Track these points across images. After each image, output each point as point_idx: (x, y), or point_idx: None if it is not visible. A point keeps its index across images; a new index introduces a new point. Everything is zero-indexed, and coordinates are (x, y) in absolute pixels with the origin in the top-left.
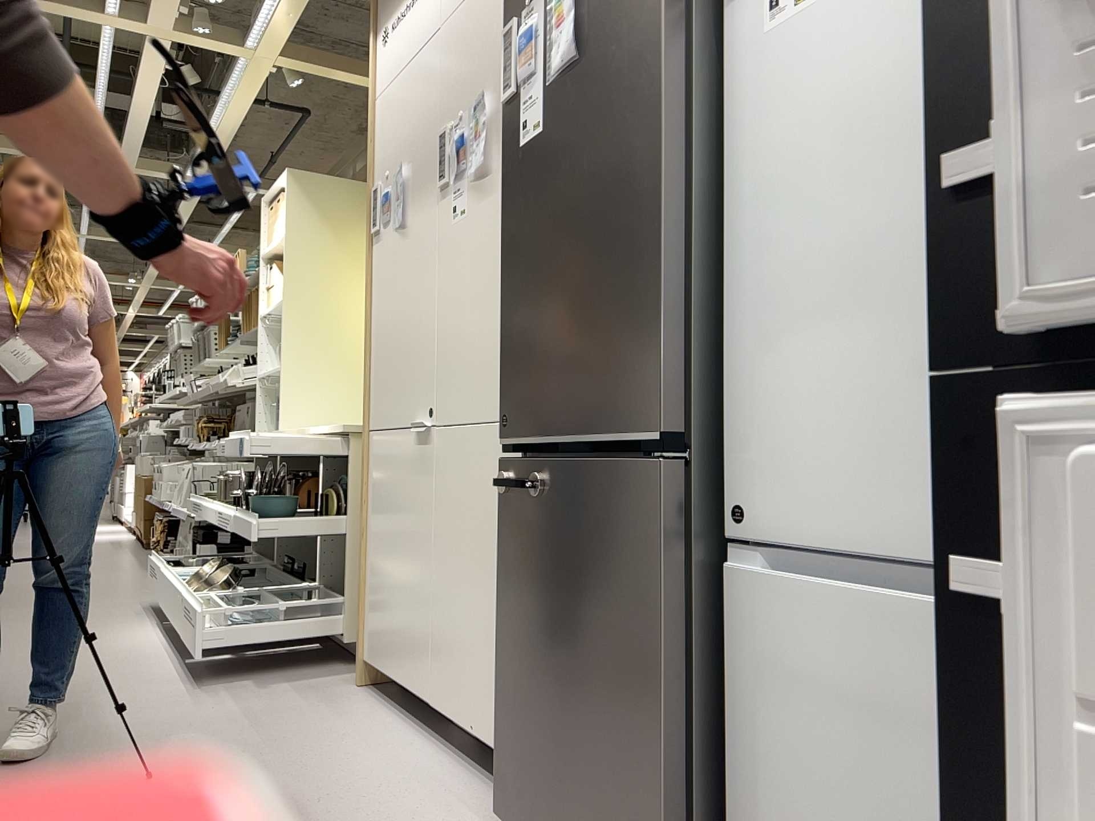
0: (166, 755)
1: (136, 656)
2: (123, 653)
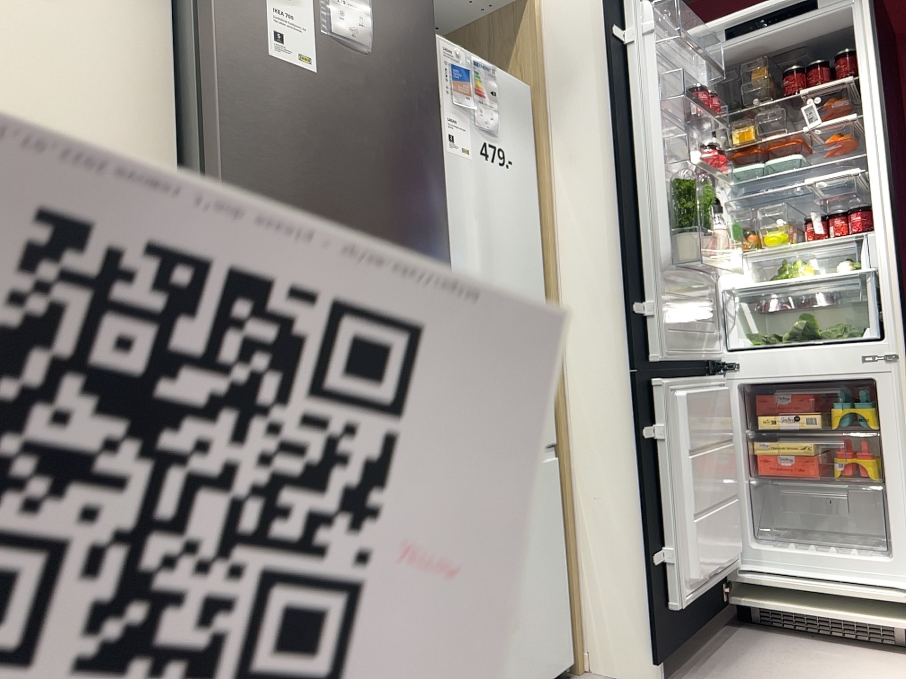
0: None
1: None
2: None
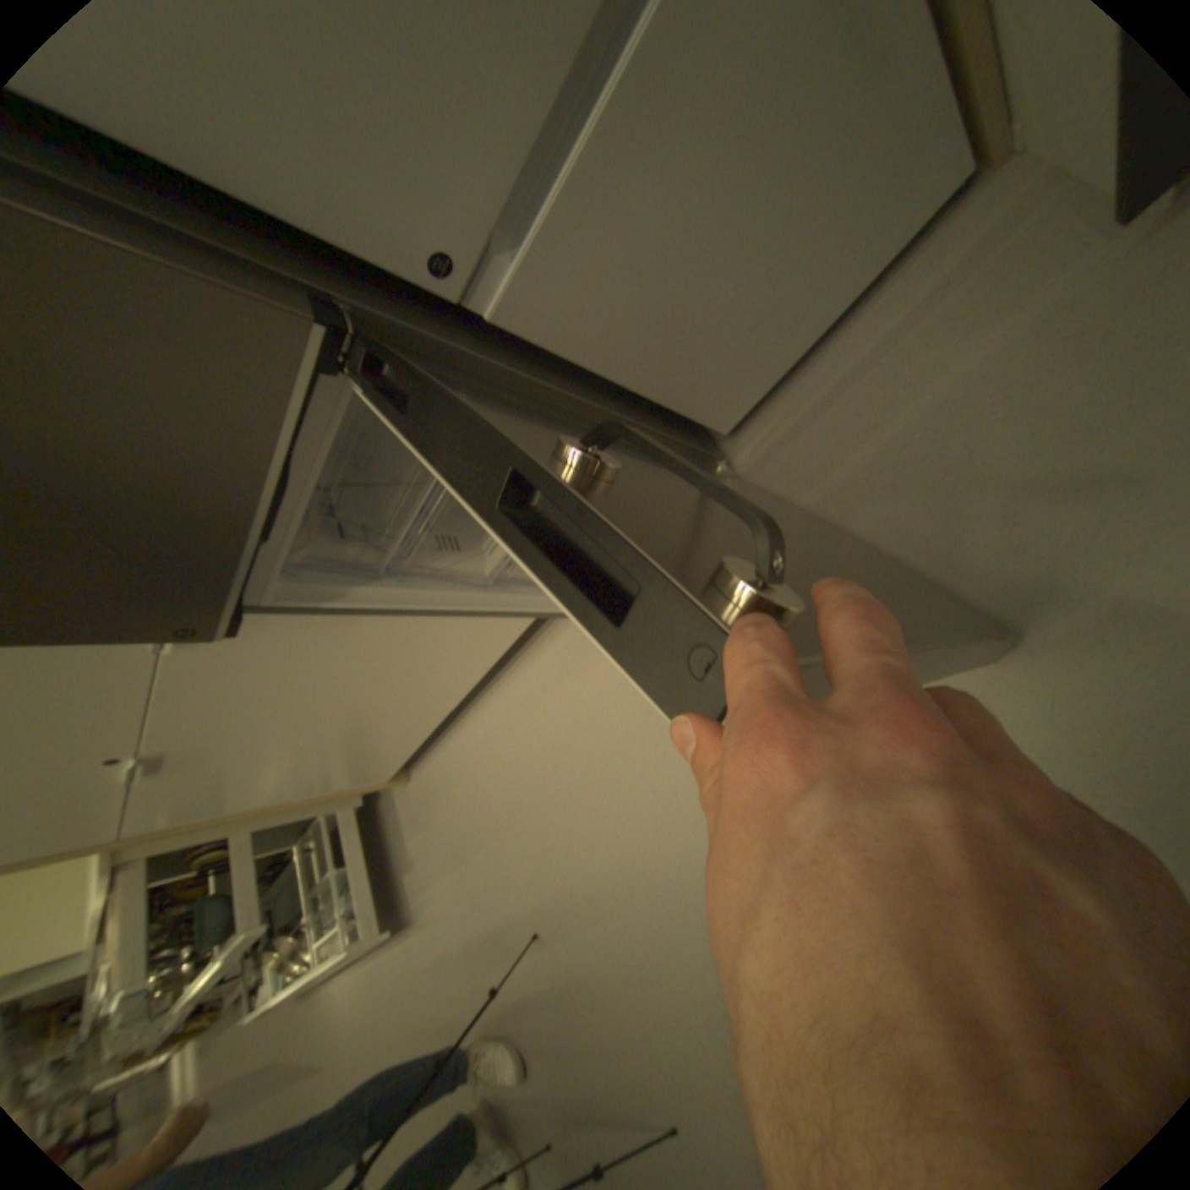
0: (503, 925)
1: (374, 988)
2: (369, 1002)
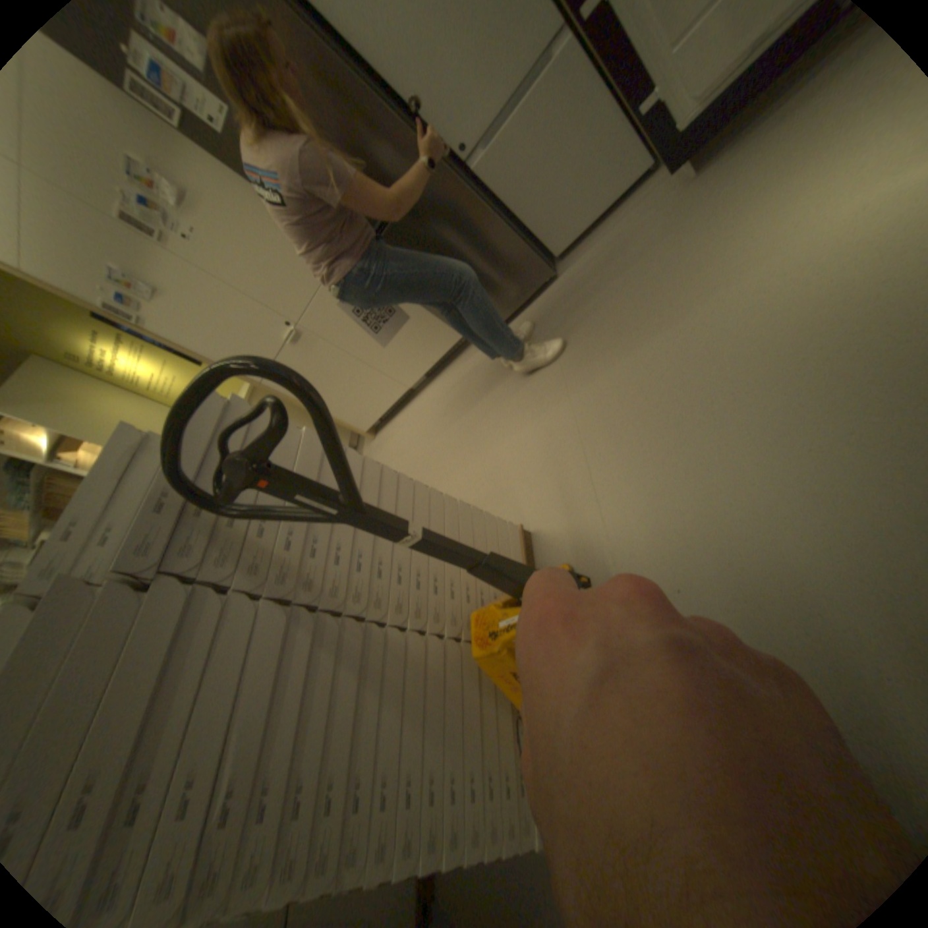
0: None
1: None
2: None
